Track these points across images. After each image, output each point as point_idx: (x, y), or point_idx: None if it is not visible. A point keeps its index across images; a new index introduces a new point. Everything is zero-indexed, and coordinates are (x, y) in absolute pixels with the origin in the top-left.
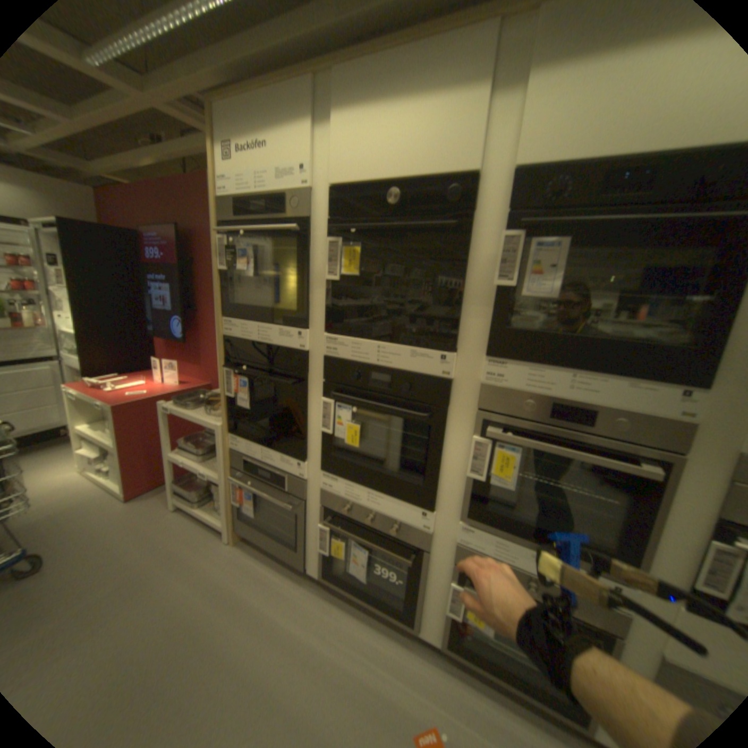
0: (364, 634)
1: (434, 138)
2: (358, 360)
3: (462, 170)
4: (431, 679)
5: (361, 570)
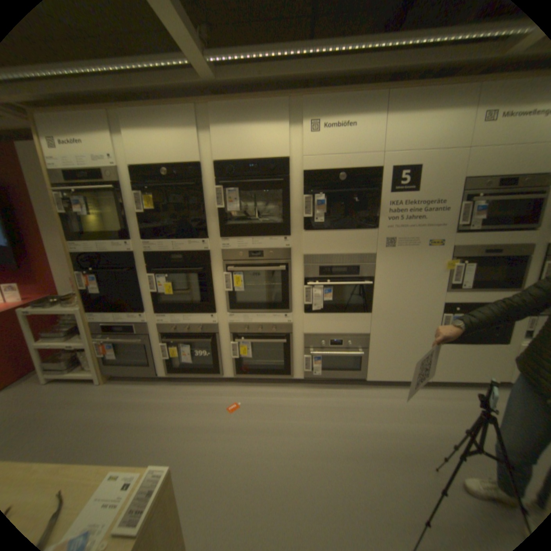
0: (196, 389)
1: (177, 148)
2: (162, 251)
3: (192, 162)
4: (231, 391)
5: (188, 357)
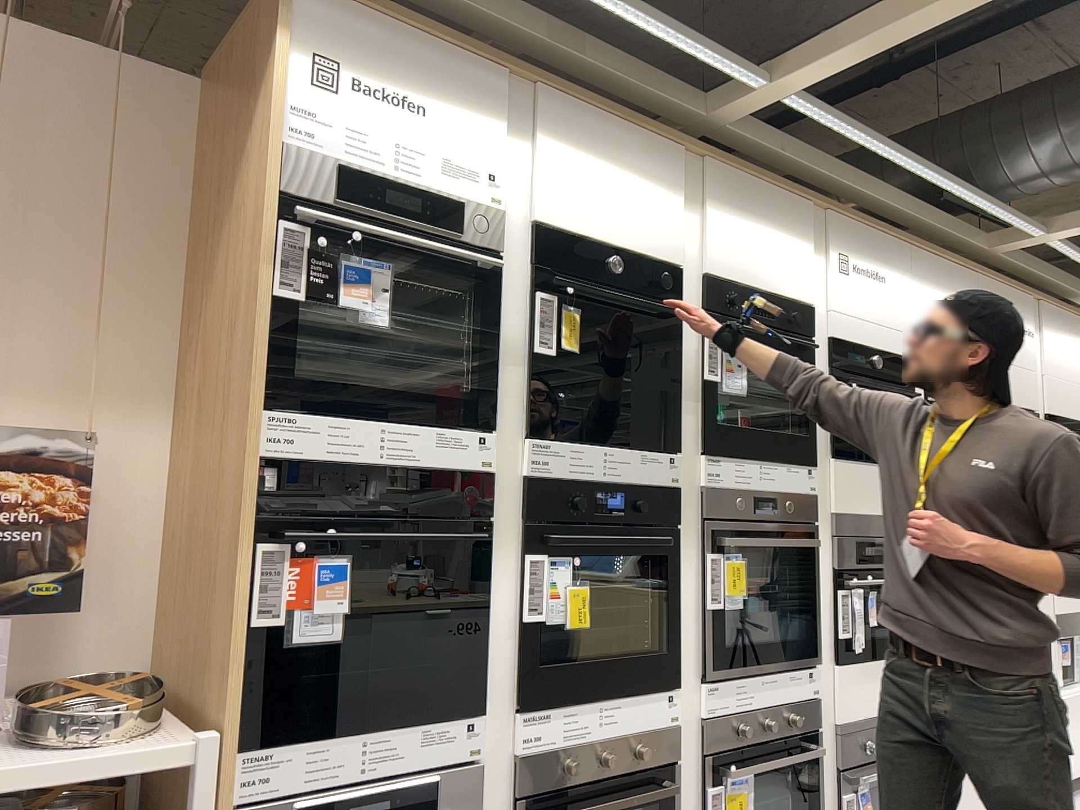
0: None
1: (642, 227)
2: (578, 472)
3: (664, 266)
4: None
5: None
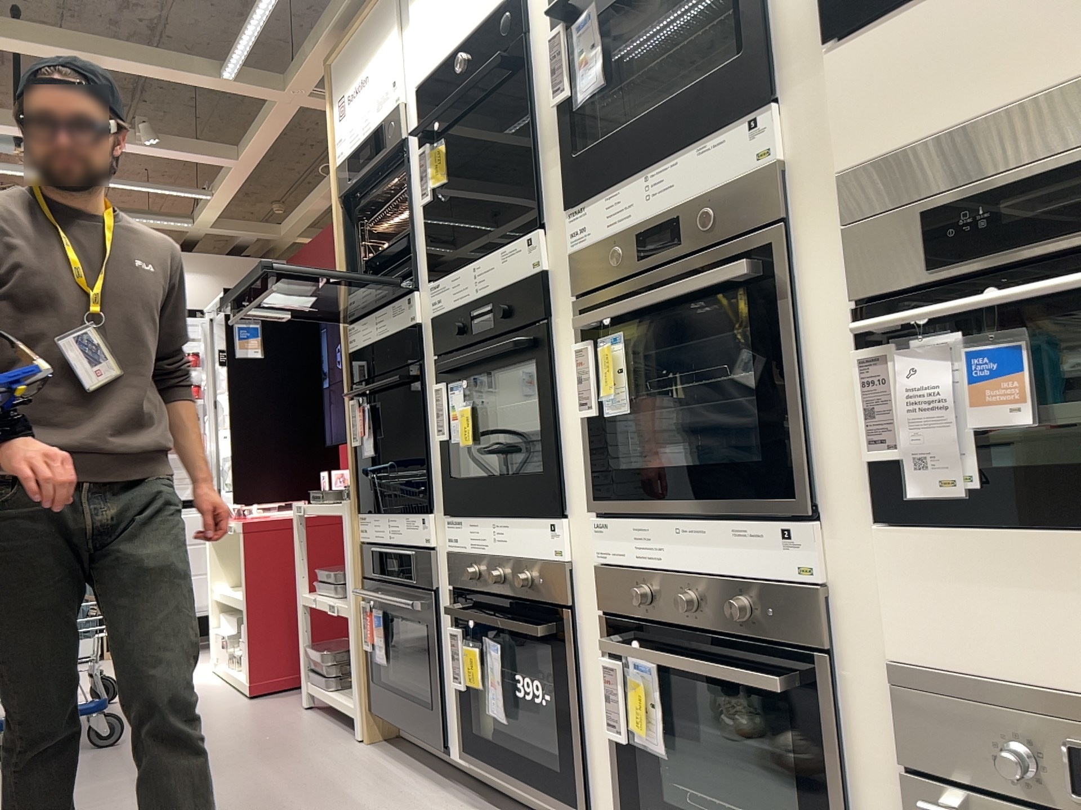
0: None
1: None
2: (458, 300)
3: None
4: None
5: (499, 691)
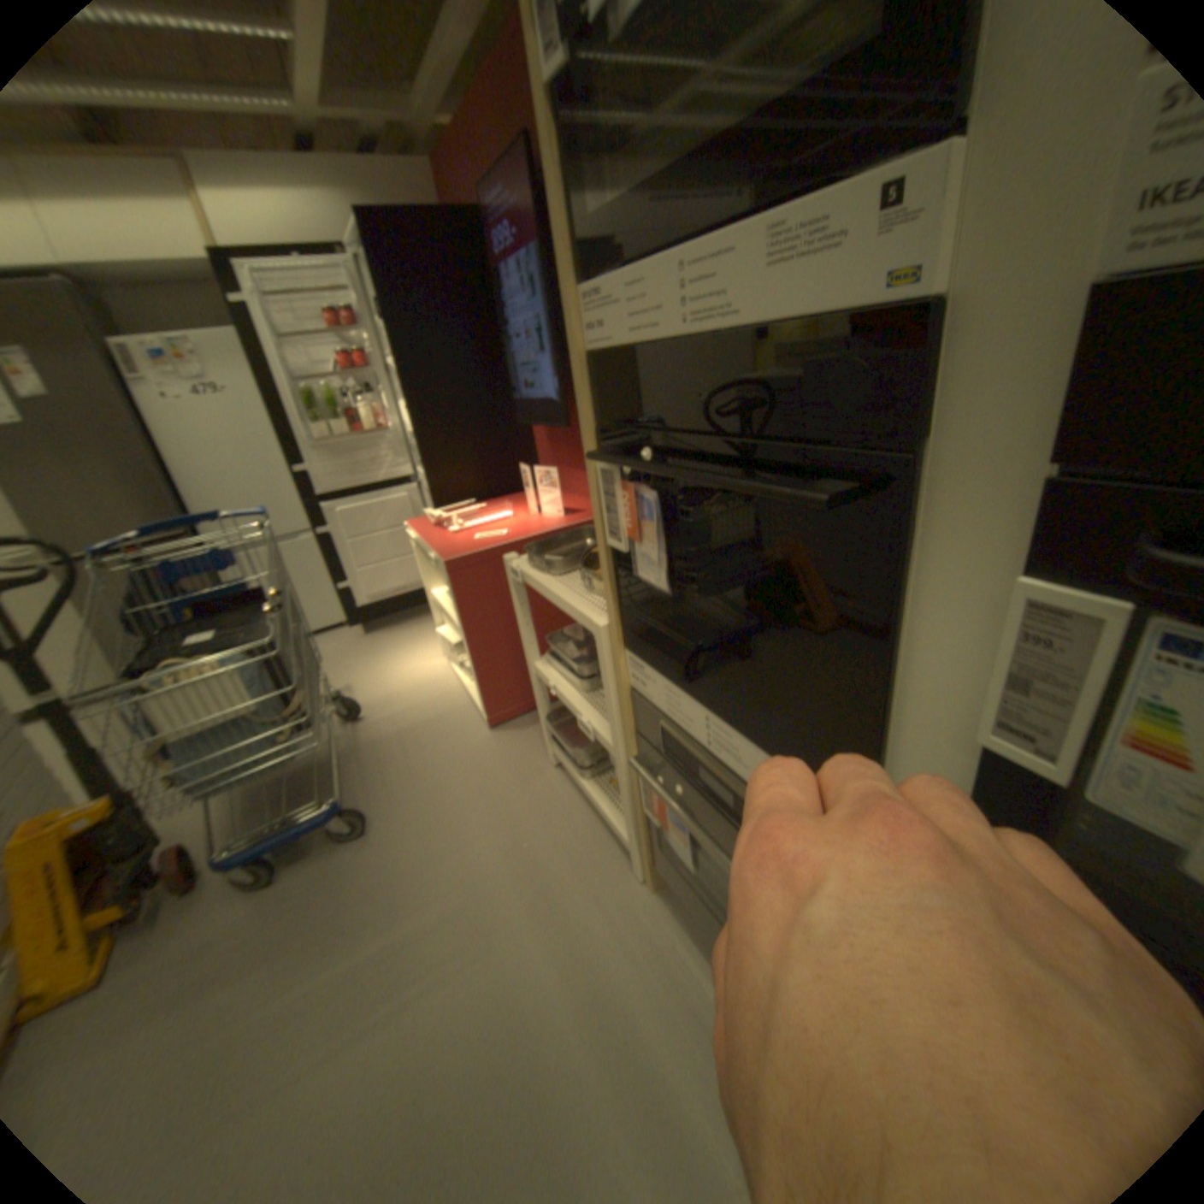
0: None
1: None
2: None
3: None
4: None
5: None
